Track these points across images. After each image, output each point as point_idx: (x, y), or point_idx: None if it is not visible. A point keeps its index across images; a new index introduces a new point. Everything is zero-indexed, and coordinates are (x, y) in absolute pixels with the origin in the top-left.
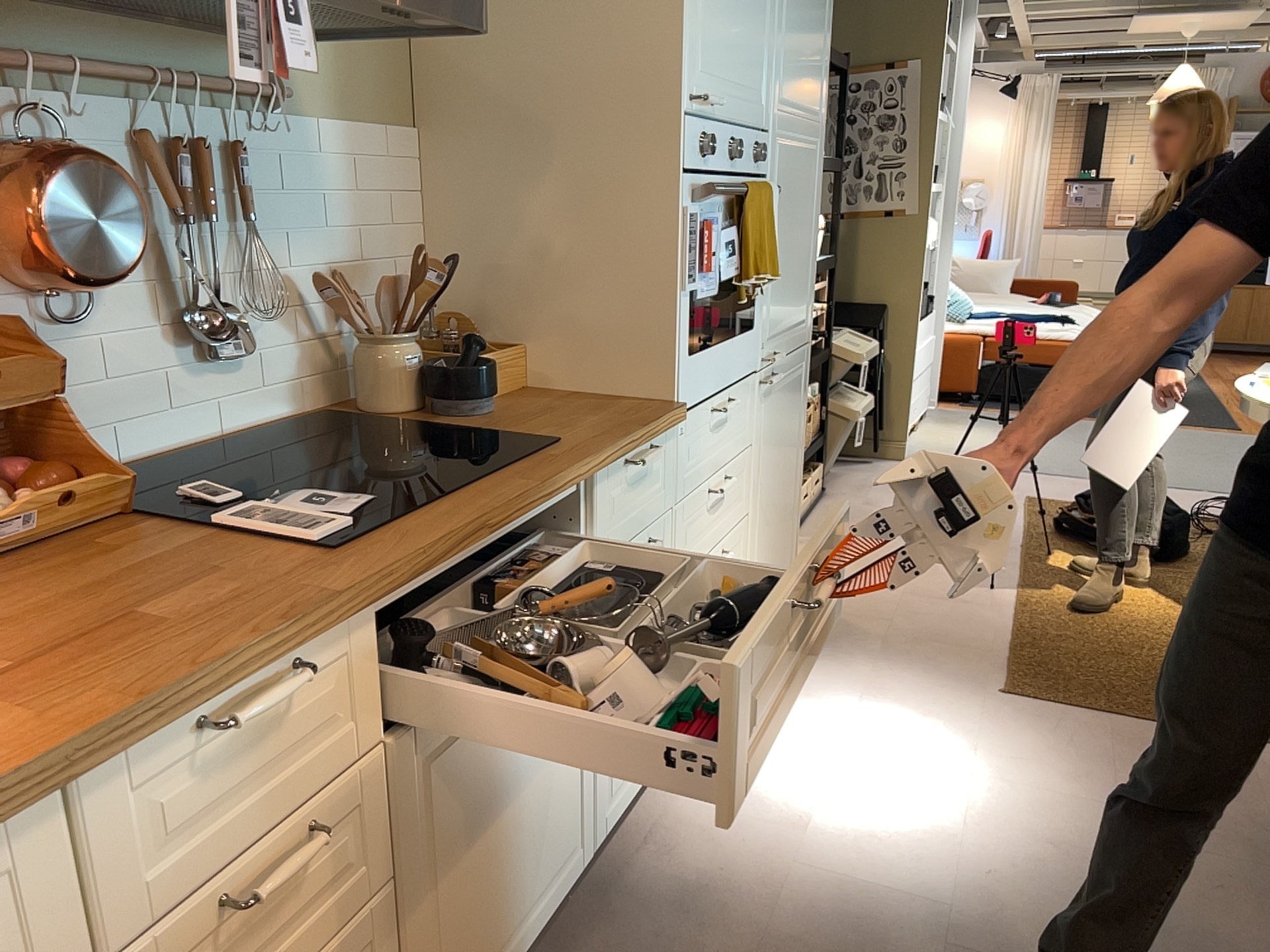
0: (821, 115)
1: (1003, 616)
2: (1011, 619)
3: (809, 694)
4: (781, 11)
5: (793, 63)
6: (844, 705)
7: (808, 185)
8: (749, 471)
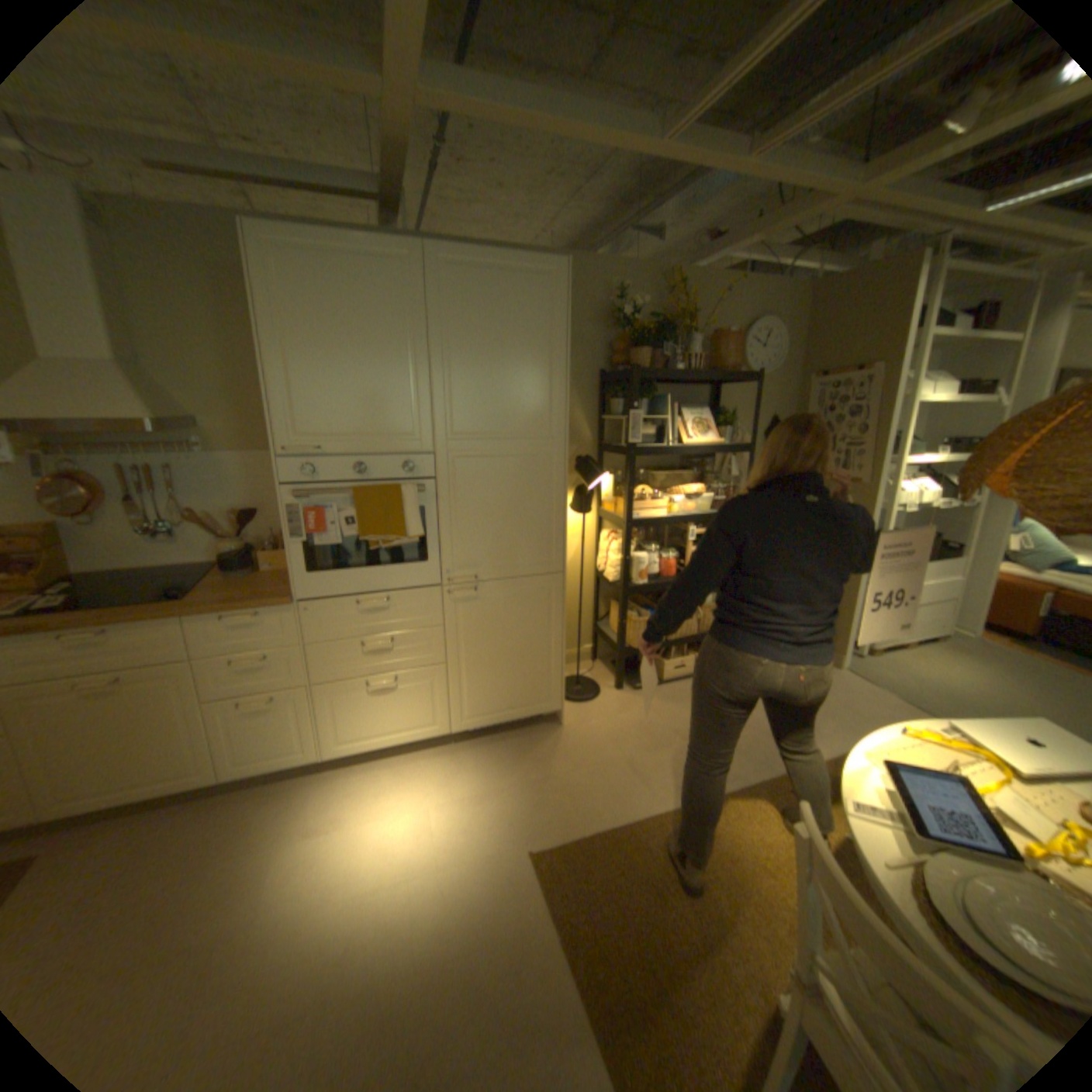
0: (552, 433)
1: (649, 814)
2: (649, 819)
3: (448, 781)
4: (436, 384)
5: (472, 410)
6: (448, 799)
7: (529, 478)
8: (437, 641)
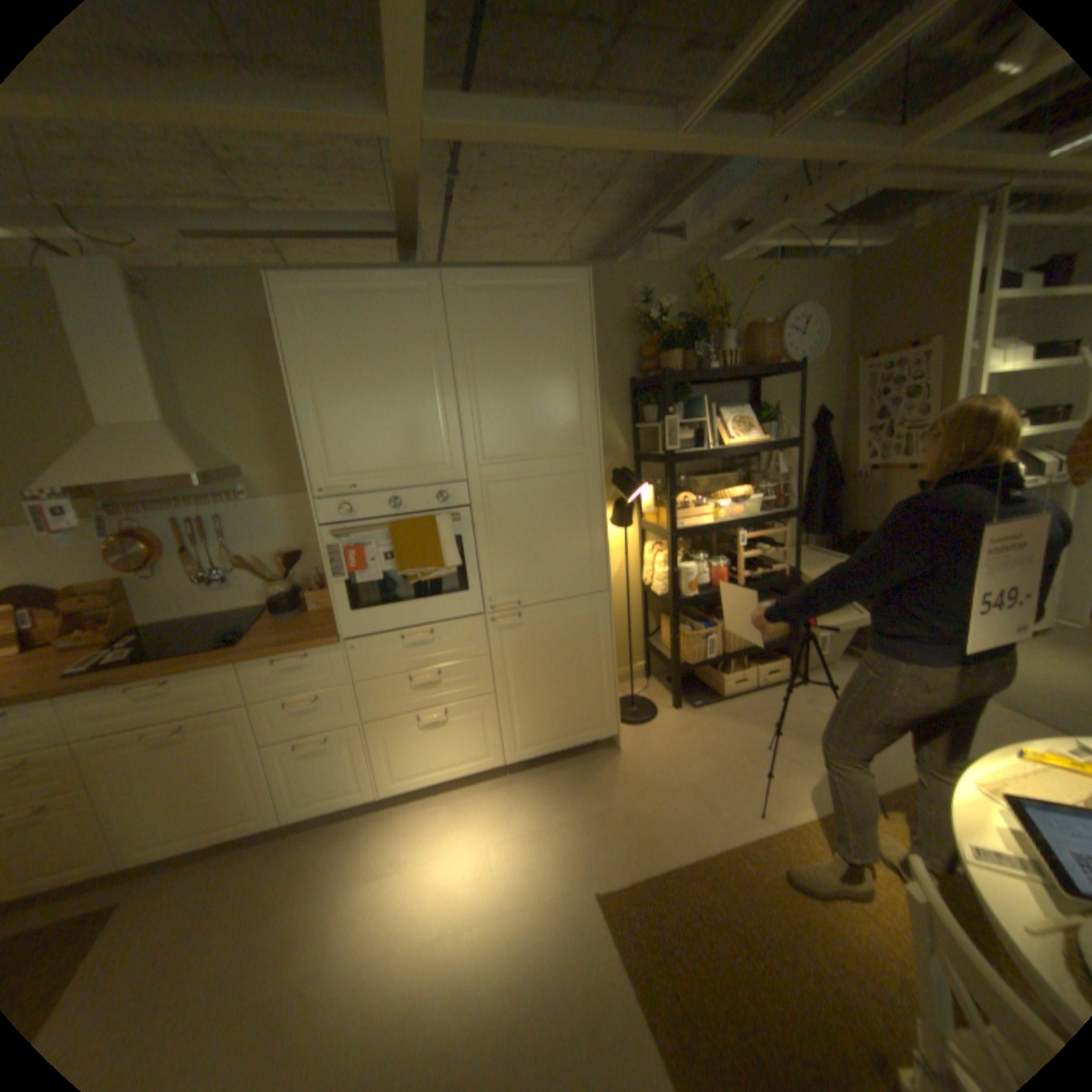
0: (584, 448)
1: (723, 846)
2: (724, 853)
3: (506, 816)
4: (463, 410)
5: (501, 432)
6: (507, 835)
7: (565, 496)
8: (484, 670)
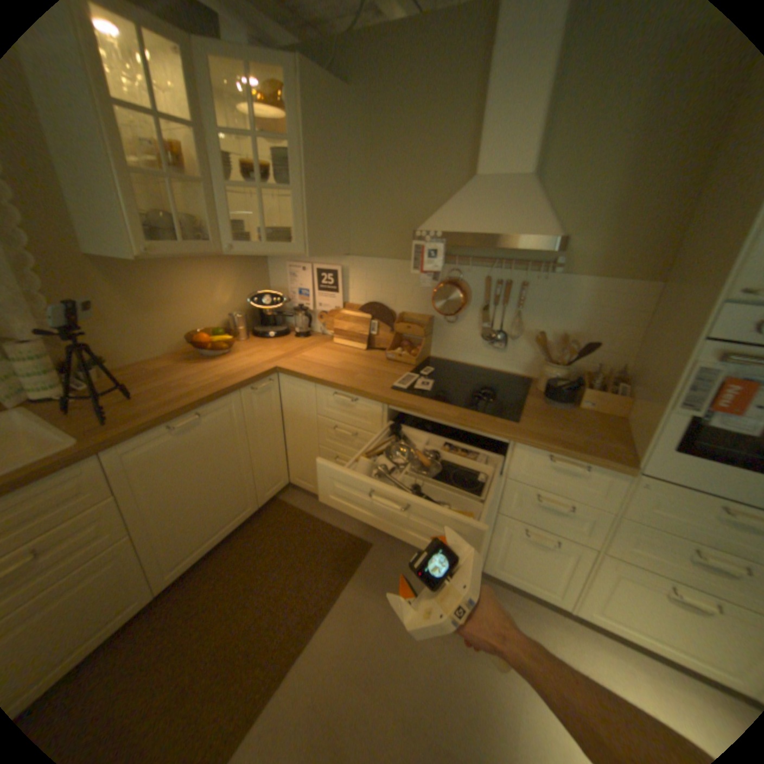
0: None
1: None
2: None
3: None
4: None
5: None
6: None
7: None
8: None
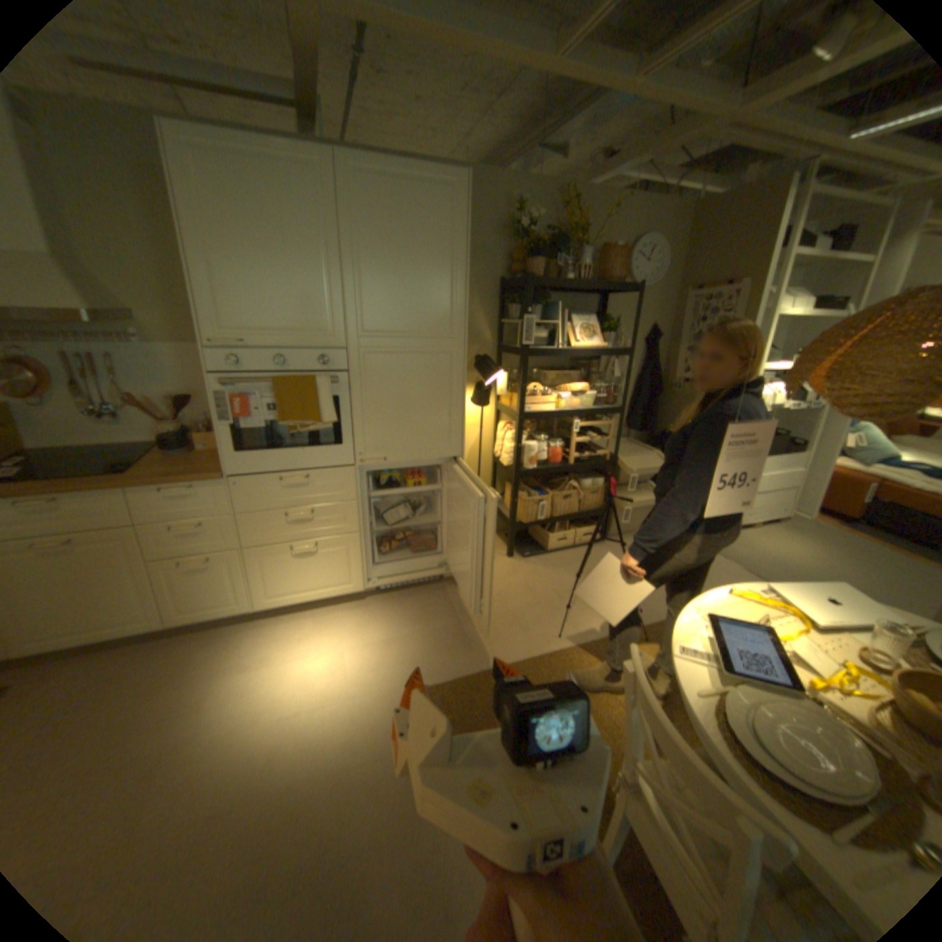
0: (453, 333)
1: (526, 656)
2: (526, 660)
3: (362, 629)
4: (348, 285)
5: (381, 310)
6: (361, 642)
7: (432, 373)
8: (352, 513)
